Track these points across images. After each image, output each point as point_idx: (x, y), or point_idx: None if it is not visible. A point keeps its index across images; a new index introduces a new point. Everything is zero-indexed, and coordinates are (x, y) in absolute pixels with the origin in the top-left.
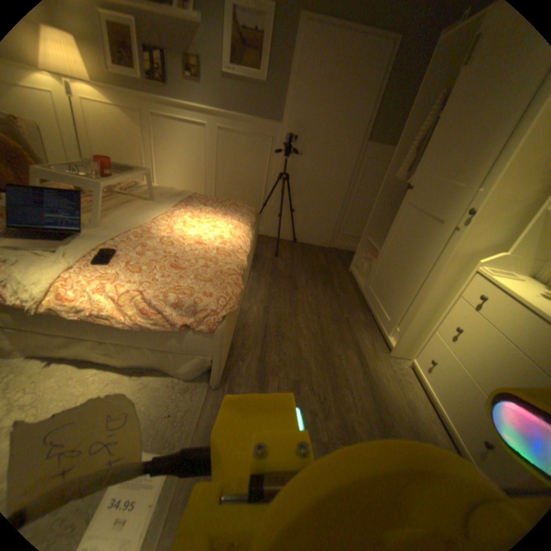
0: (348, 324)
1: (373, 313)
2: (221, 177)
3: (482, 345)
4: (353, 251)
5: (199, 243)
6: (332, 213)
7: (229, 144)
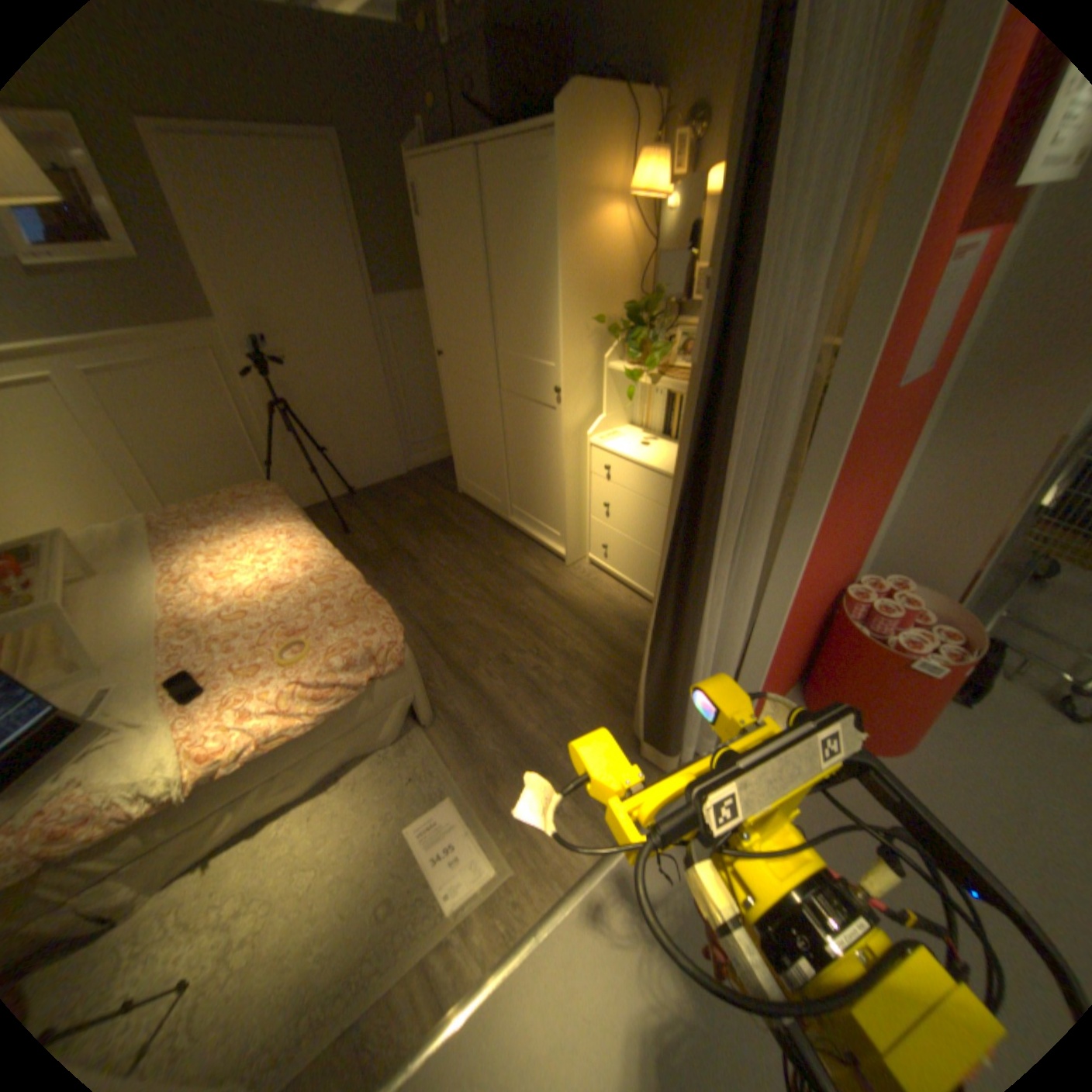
0: (507, 561)
1: (523, 530)
2: (150, 457)
3: (626, 508)
4: (443, 458)
5: (281, 588)
6: (385, 422)
7: (130, 393)
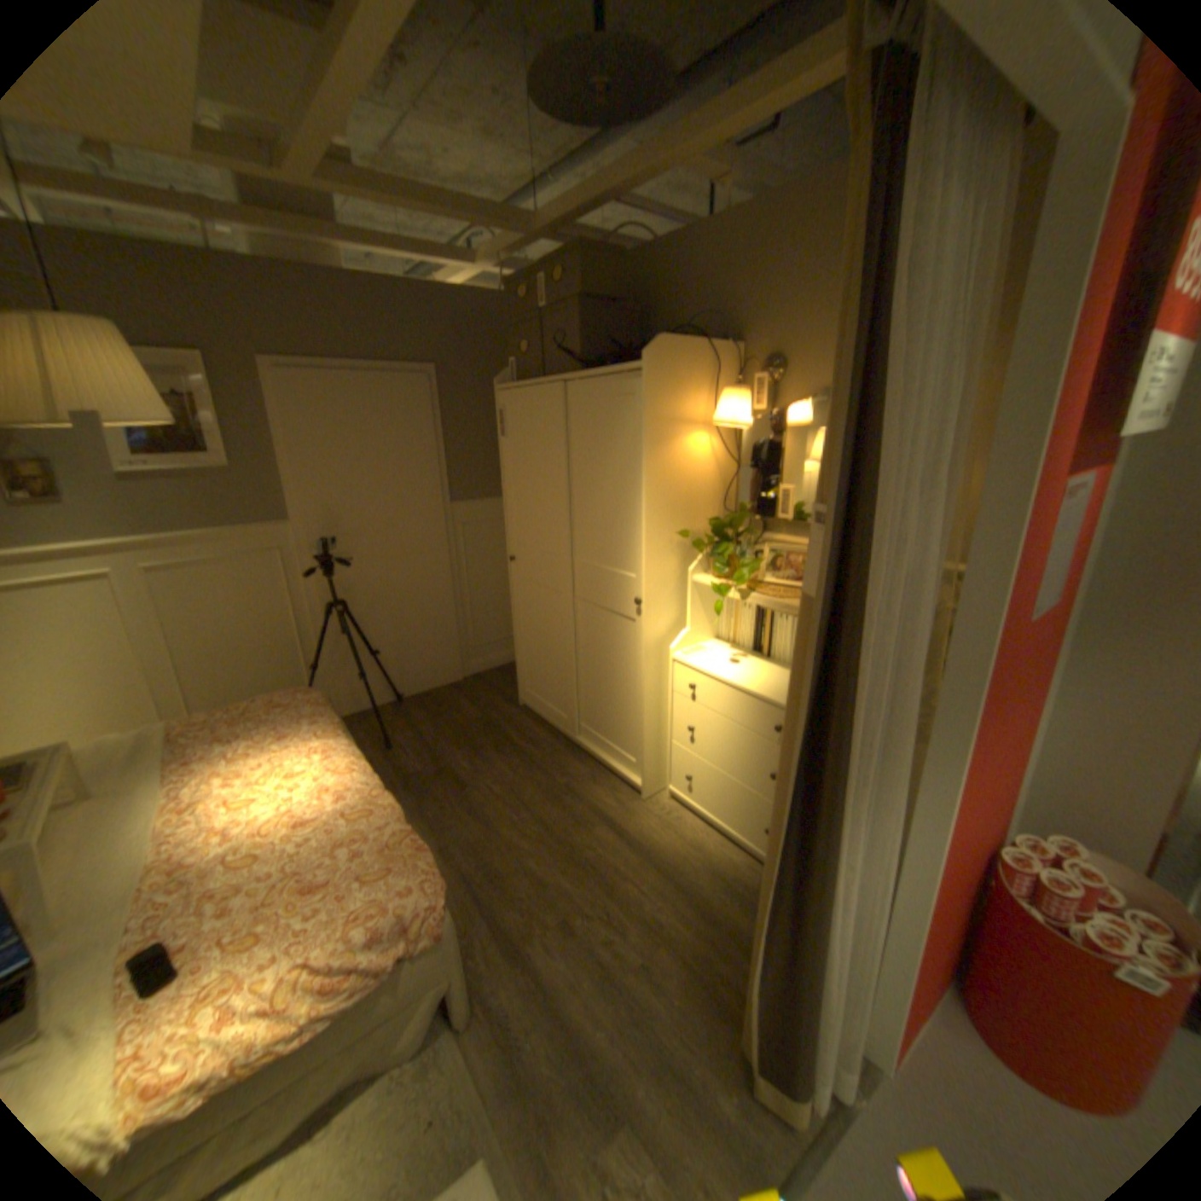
0: (572, 791)
1: (591, 752)
2: (188, 657)
3: (715, 734)
4: (504, 664)
5: (303, 824)
6: (446, 624)
7: (185, 590)
